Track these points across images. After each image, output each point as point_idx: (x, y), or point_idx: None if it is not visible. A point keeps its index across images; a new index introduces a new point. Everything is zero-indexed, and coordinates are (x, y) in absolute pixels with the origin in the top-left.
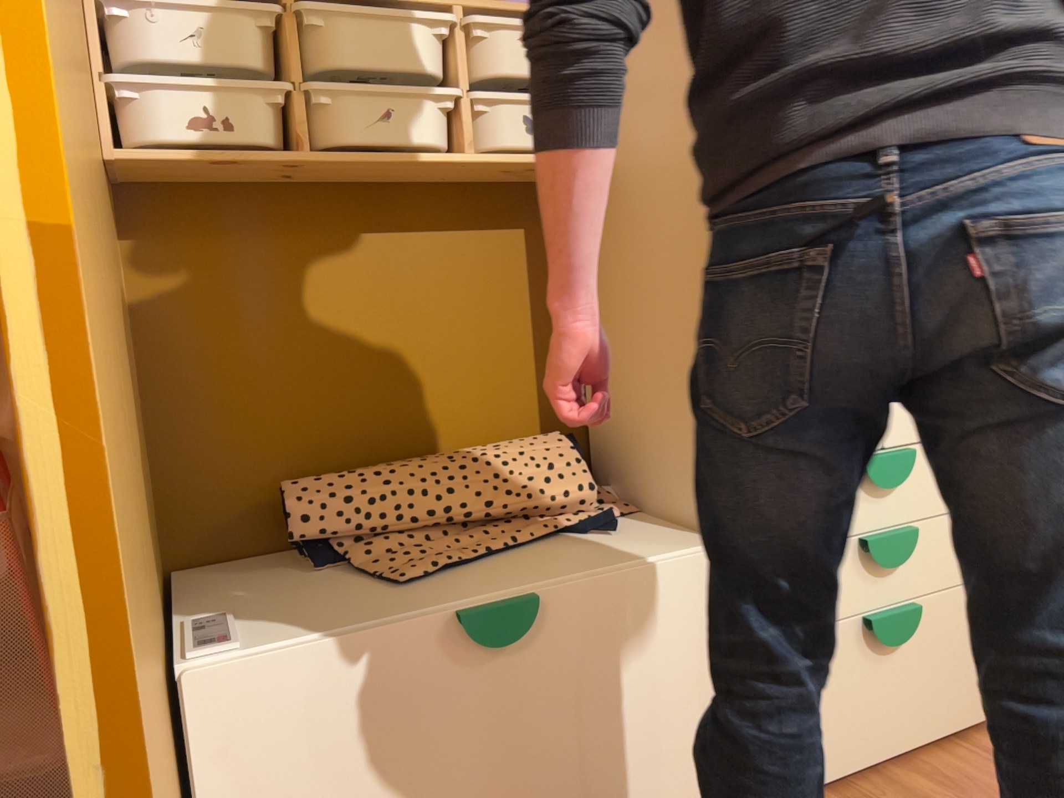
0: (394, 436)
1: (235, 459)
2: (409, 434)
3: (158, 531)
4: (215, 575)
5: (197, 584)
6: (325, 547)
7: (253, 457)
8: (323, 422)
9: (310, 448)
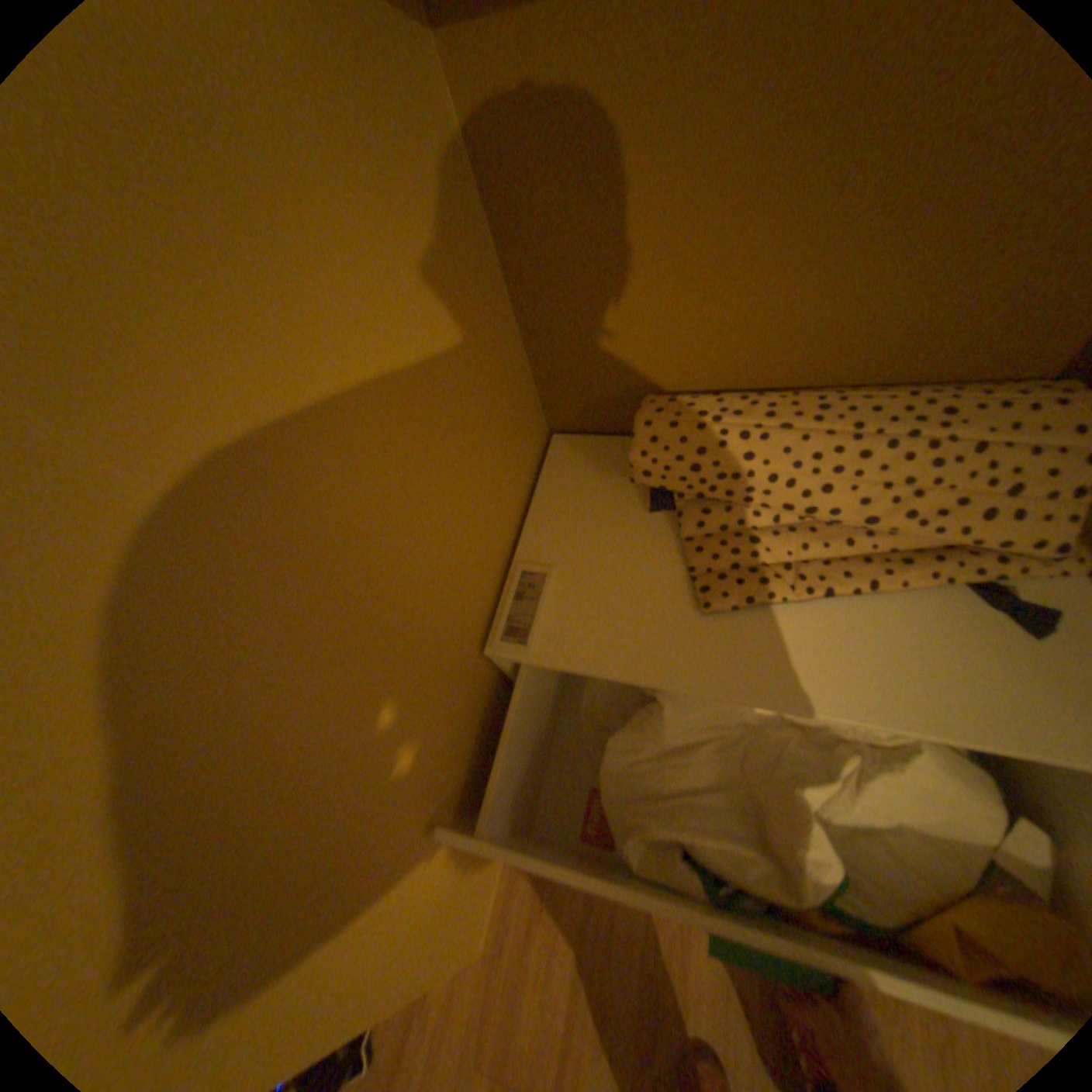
0: (802, 344)
1: (602, 350)
2: (825, 343)
3: (528, 418)
4: (574, 462)
5: (555, 476)
6: (662, 490)
7: (620, 350)
8: (708, 319)
9: (686, 347)
